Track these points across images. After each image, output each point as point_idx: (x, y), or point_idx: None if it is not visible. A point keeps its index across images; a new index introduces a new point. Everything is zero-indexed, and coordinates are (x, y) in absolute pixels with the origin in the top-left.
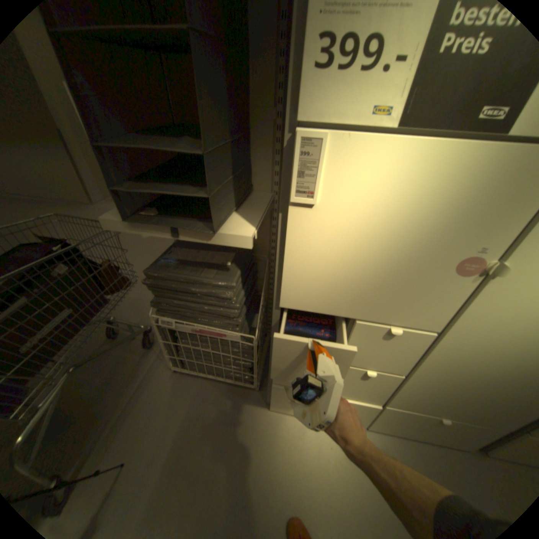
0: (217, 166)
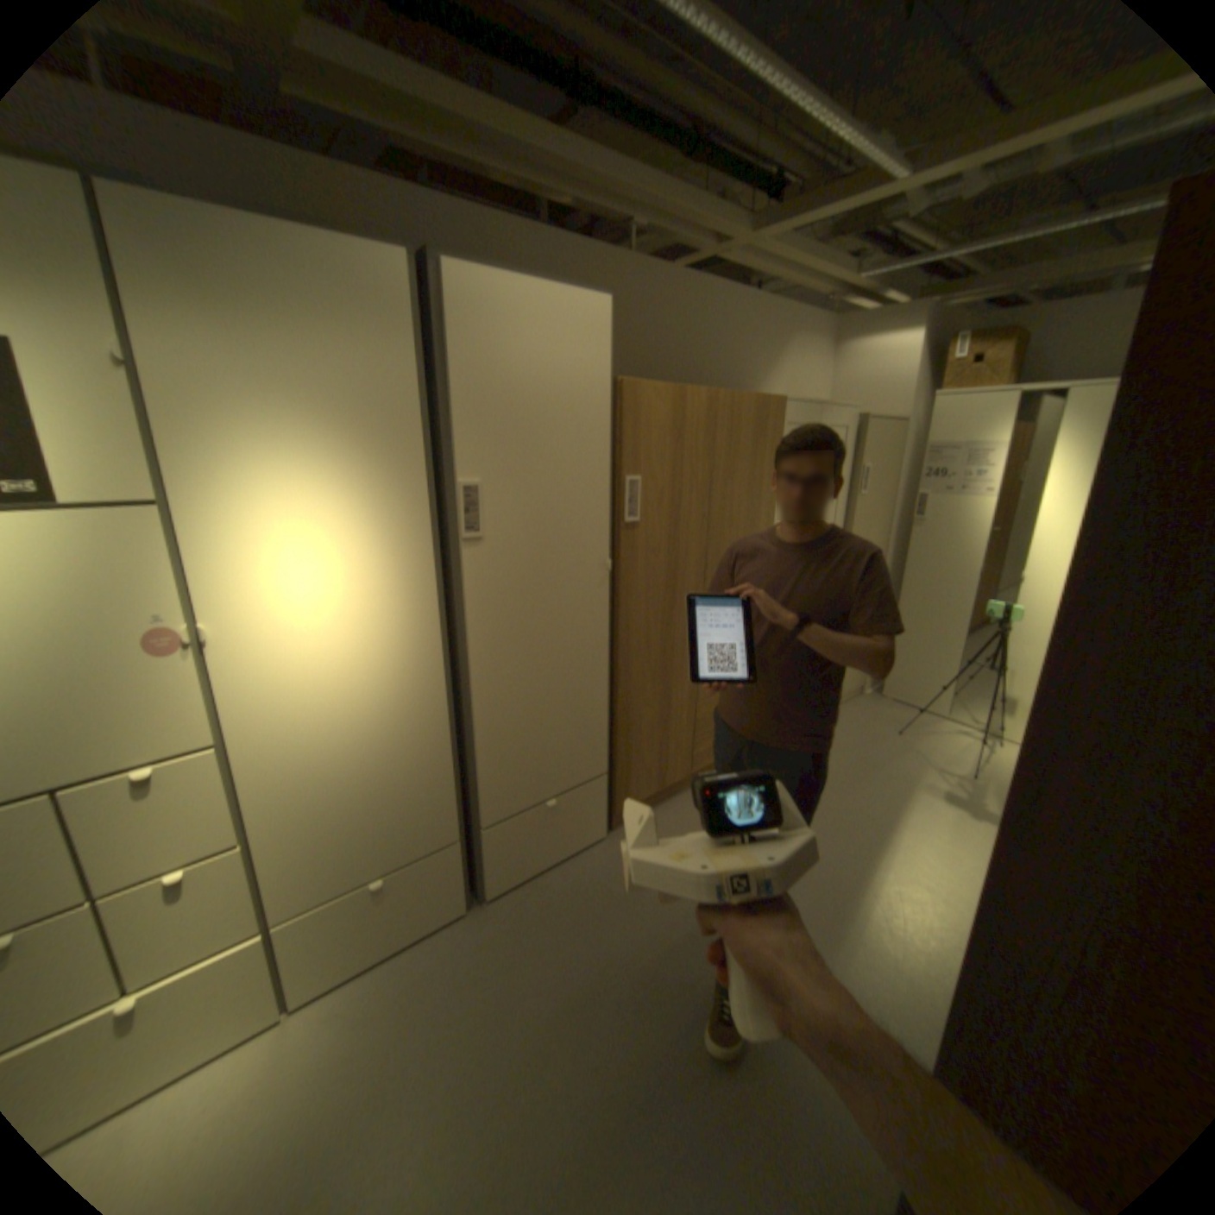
0: None
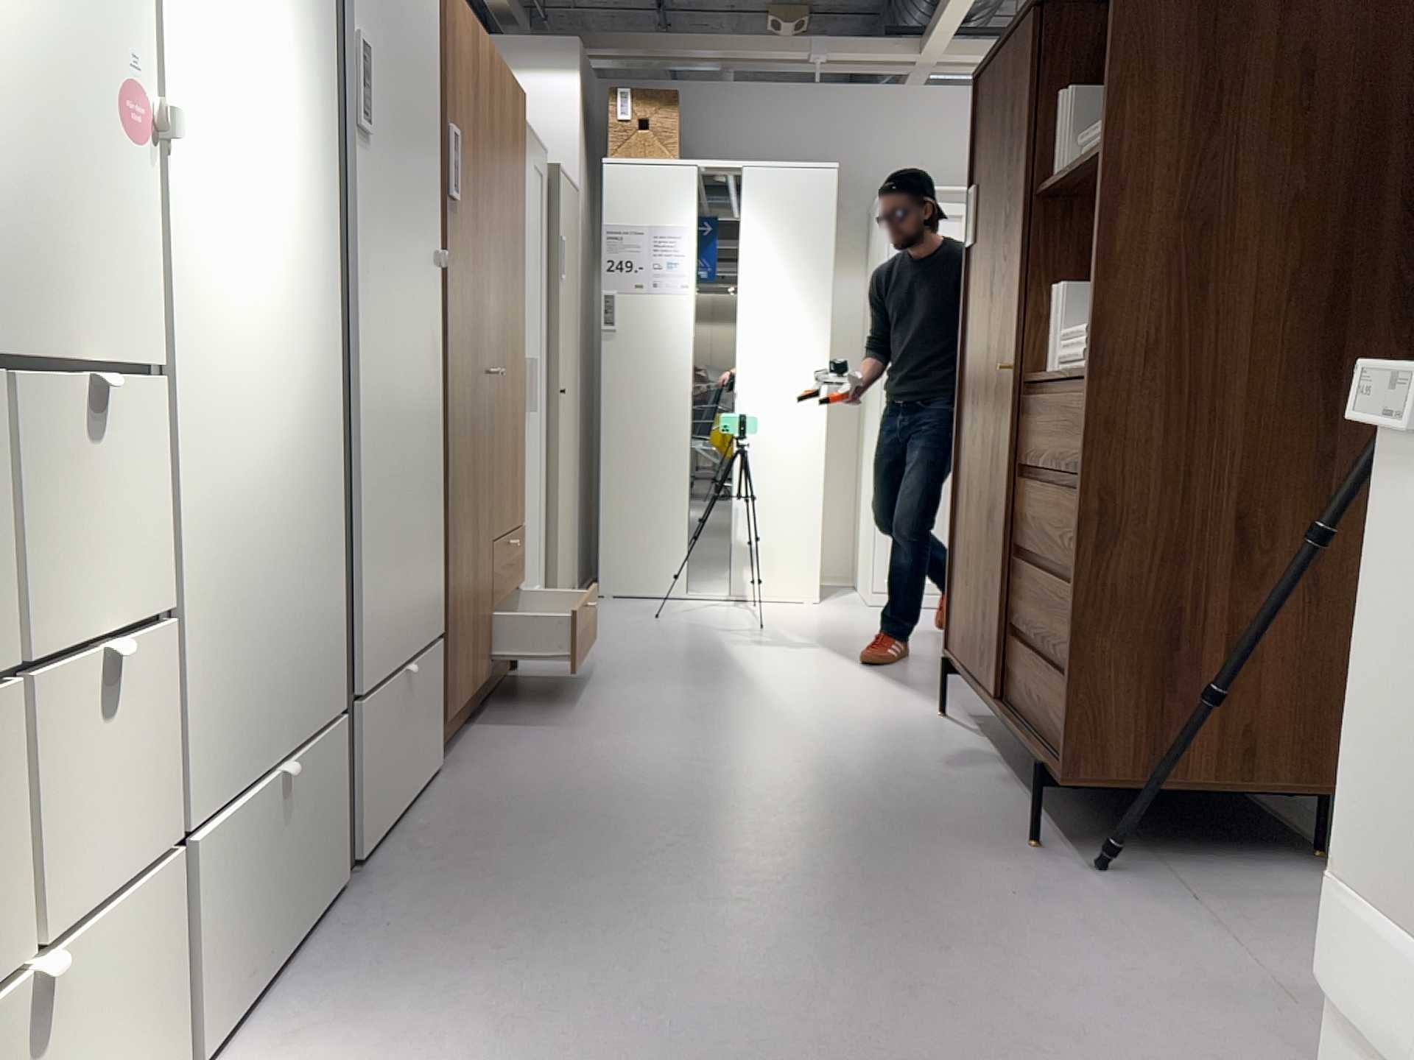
0: None
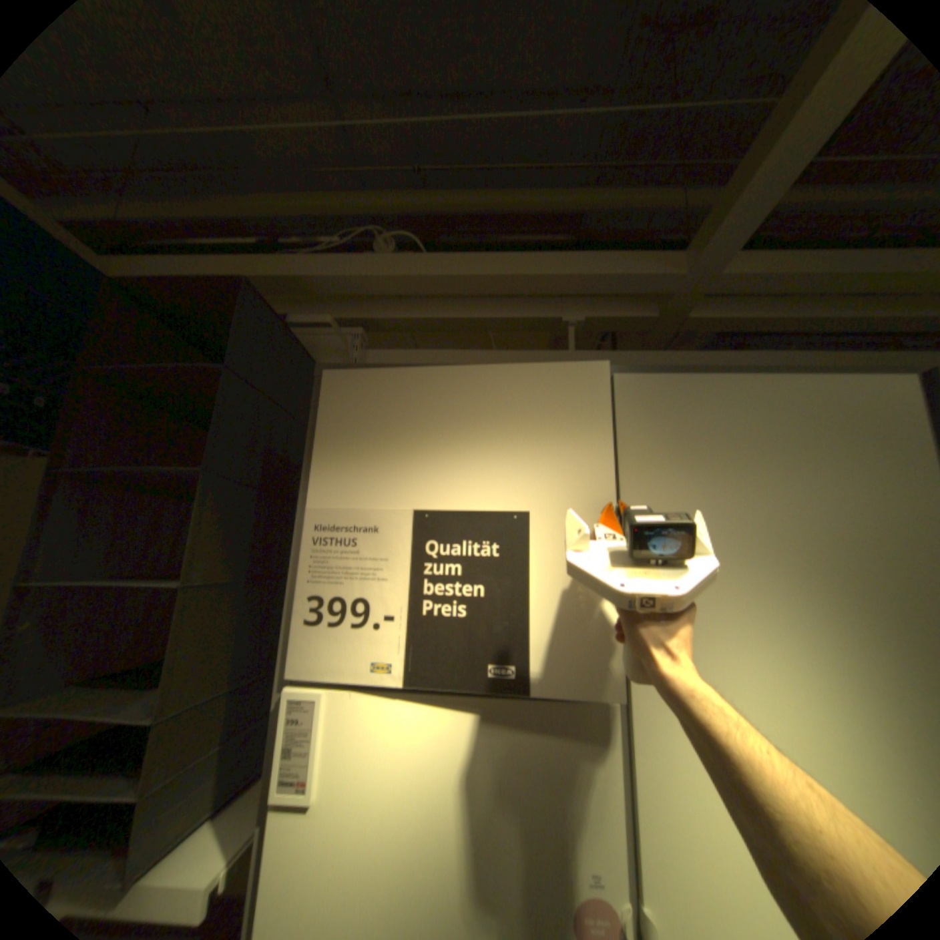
0: (180, 738)
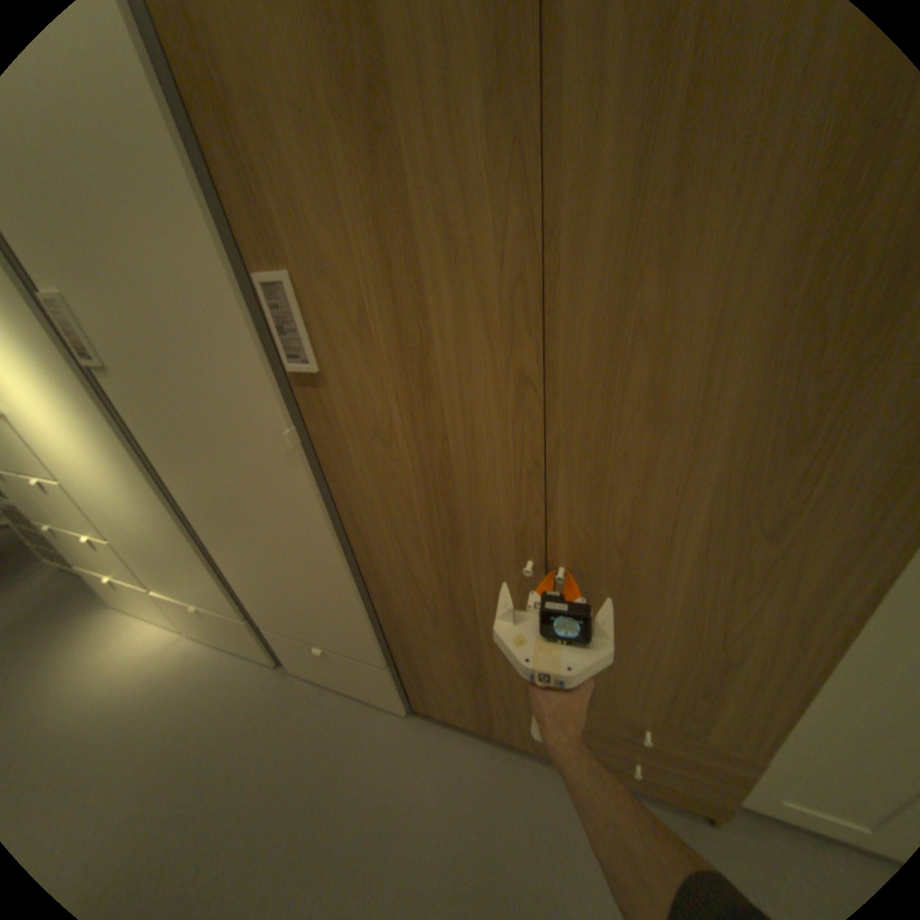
0: None
